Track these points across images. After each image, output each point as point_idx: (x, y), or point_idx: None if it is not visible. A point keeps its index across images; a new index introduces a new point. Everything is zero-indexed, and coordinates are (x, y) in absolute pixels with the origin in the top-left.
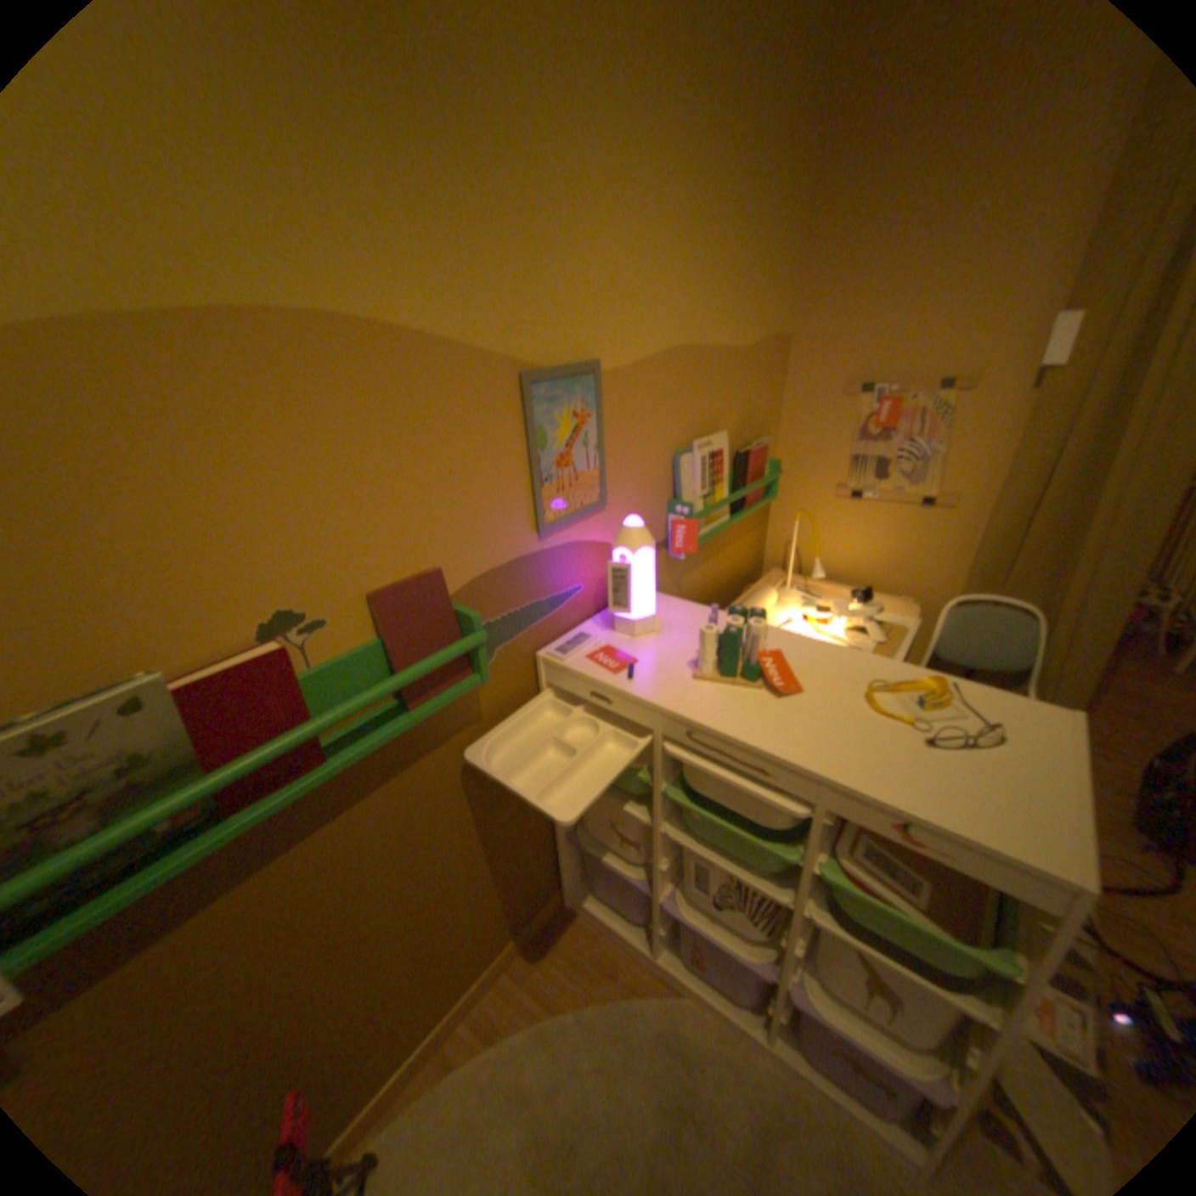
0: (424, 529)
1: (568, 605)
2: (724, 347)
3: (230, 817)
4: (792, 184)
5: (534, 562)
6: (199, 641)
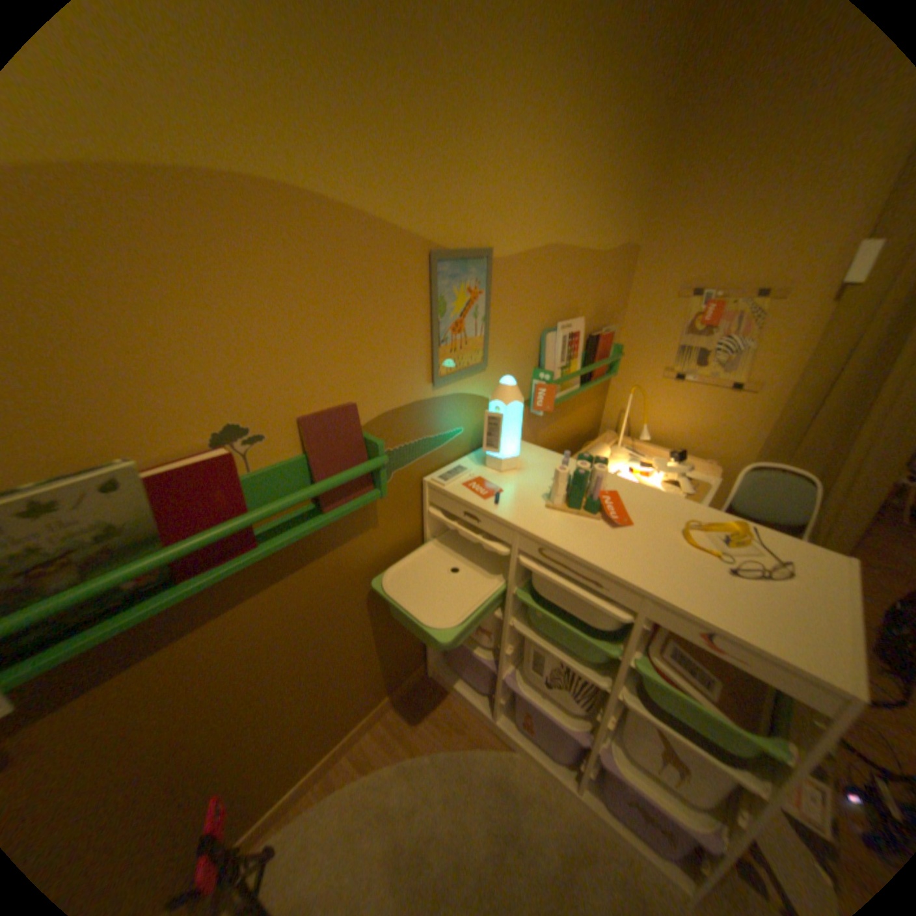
0: (345, 371)
1: (450, 443)
2: (589, 250)
3: (180, 584)
4: (654, 121)
5: (427, 406)
6: (164, 442)
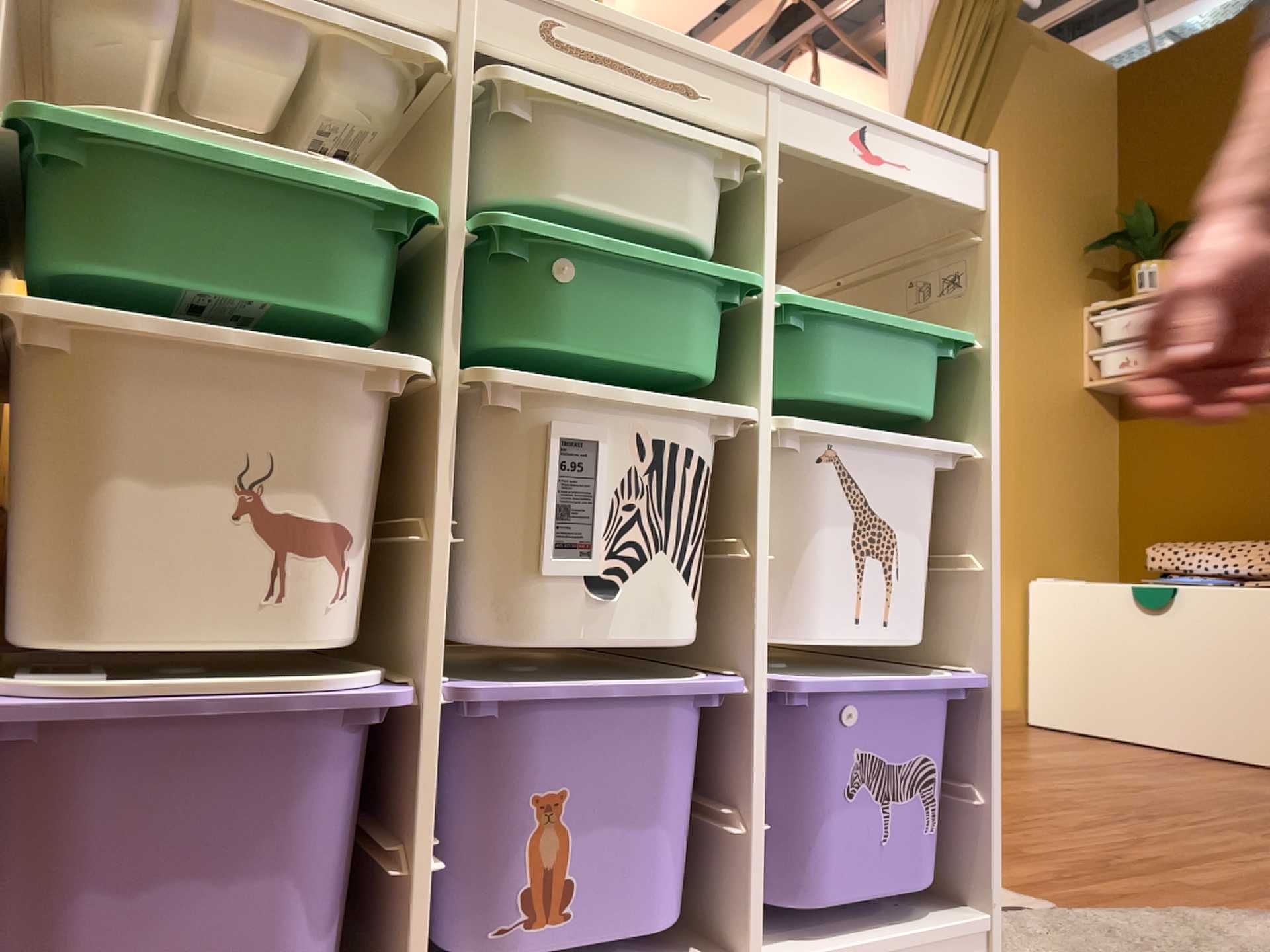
0: None
1: None
2: None
3: None
4: None
5: None
6: None
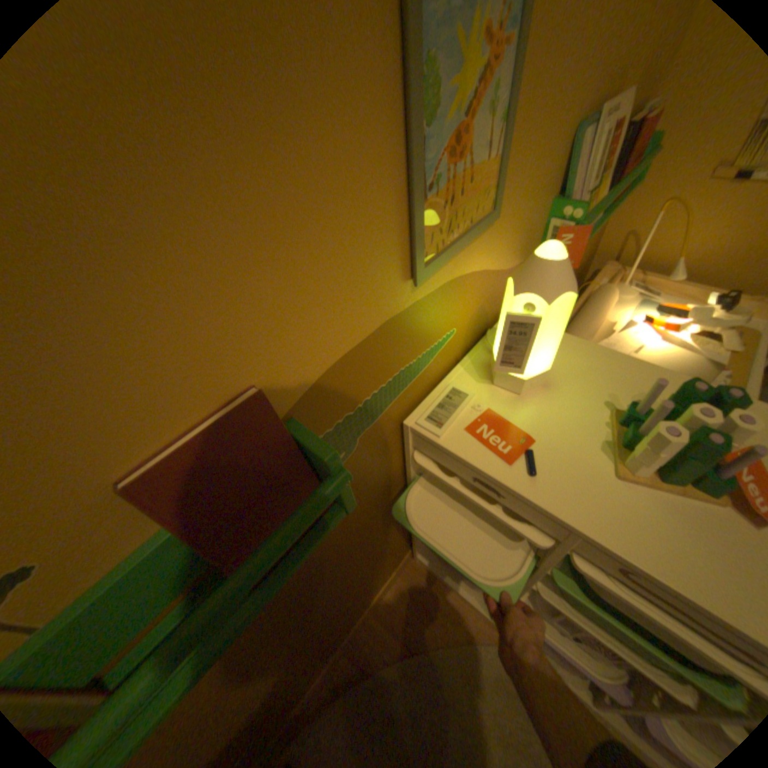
0: (211, 329)
1: (438, 356)
2: None
3: None
4: None
5: (405, 321)
6: None
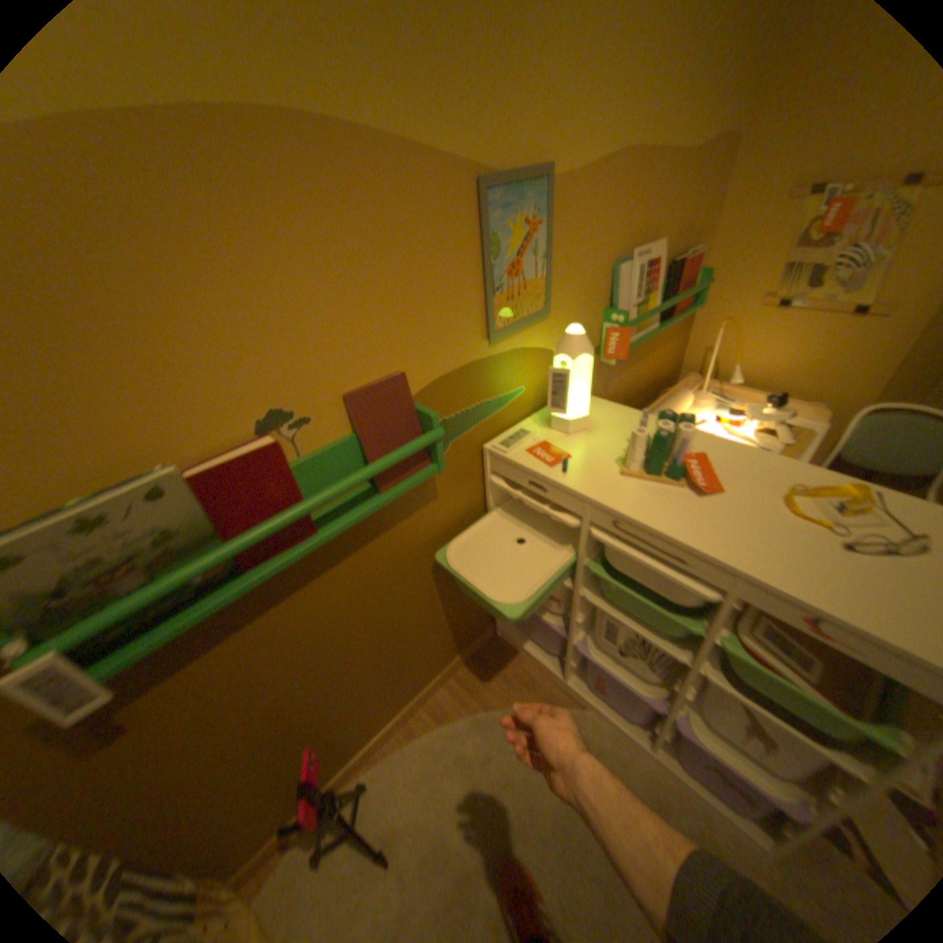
0: (390, 336)
1: (510, 405)
2: (674, 148)
3: (249, 568)
4: None
5: (483, 366)
6: (211, 433)
